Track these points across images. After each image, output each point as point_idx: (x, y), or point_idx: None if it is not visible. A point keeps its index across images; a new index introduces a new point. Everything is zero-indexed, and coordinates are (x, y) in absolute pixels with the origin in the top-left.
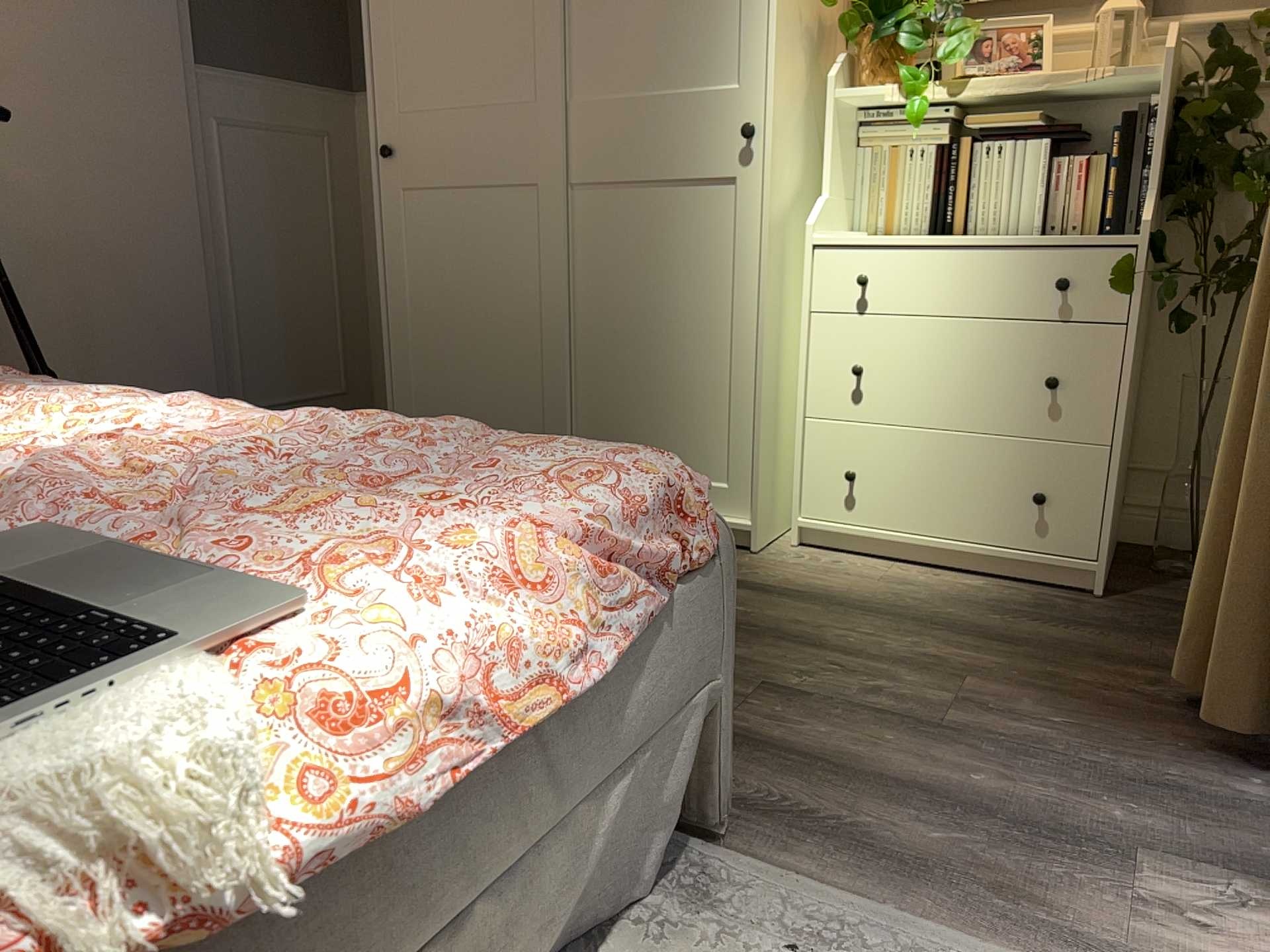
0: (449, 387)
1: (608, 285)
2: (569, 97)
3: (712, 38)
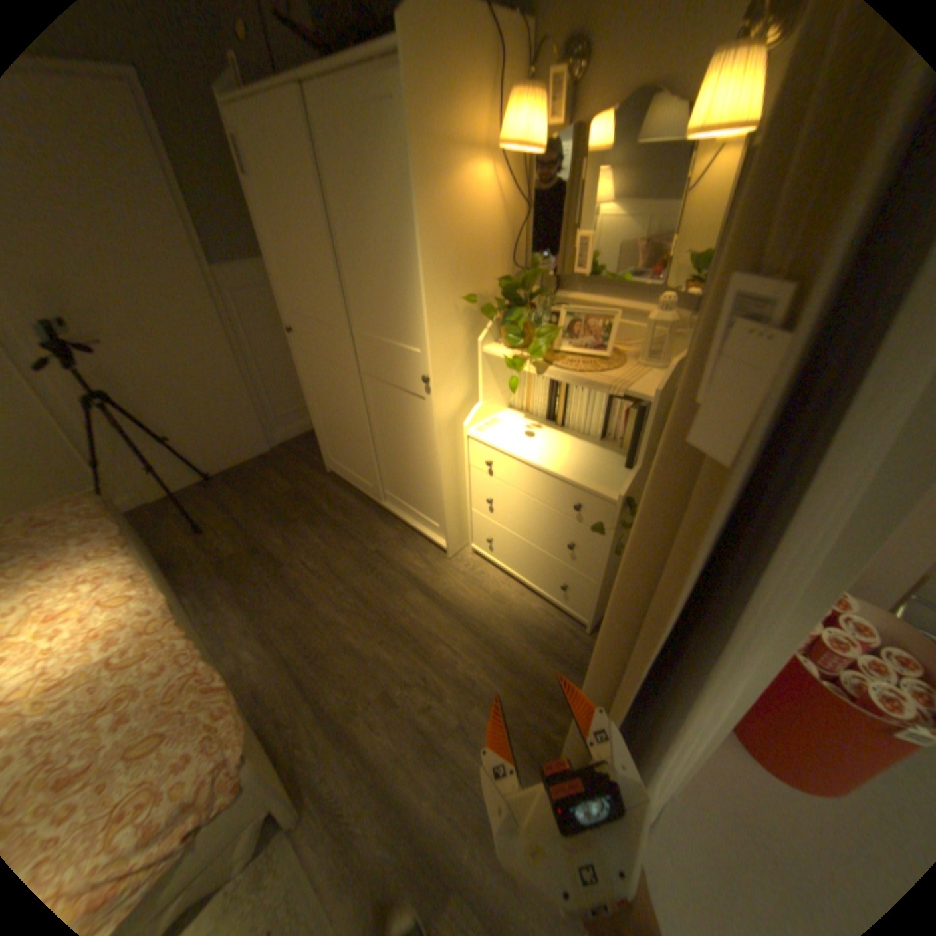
0: (337, 442)
1: (385, 424)
2: (353, 329)
3: (408, 321)
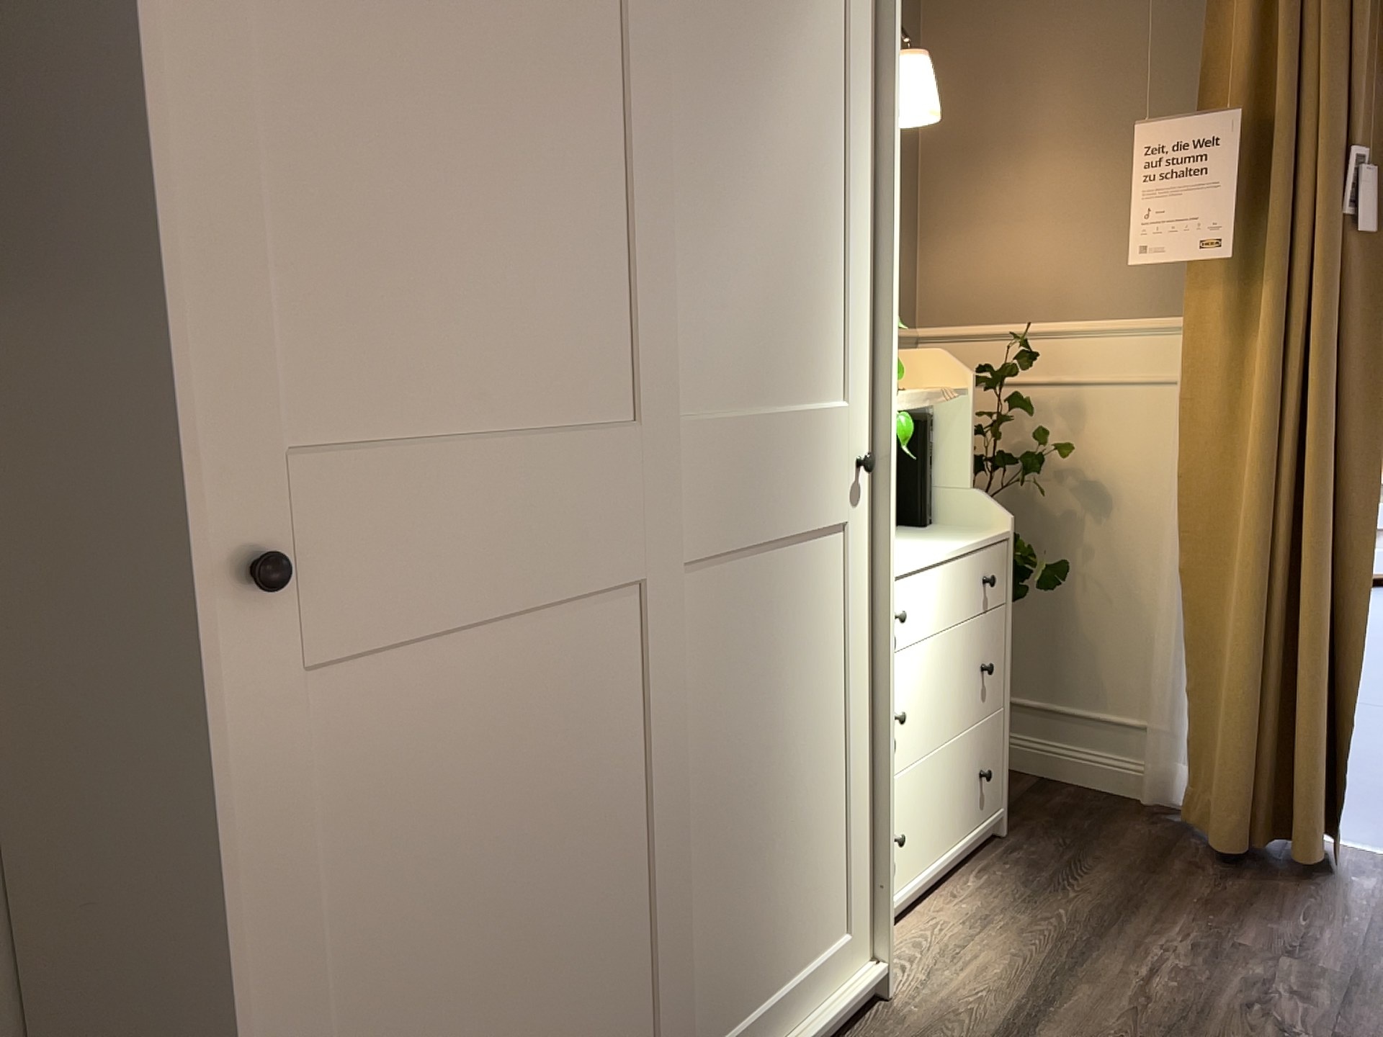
0: None
1: (723, 707)
2: (681, 420)
3: (817, 351)
